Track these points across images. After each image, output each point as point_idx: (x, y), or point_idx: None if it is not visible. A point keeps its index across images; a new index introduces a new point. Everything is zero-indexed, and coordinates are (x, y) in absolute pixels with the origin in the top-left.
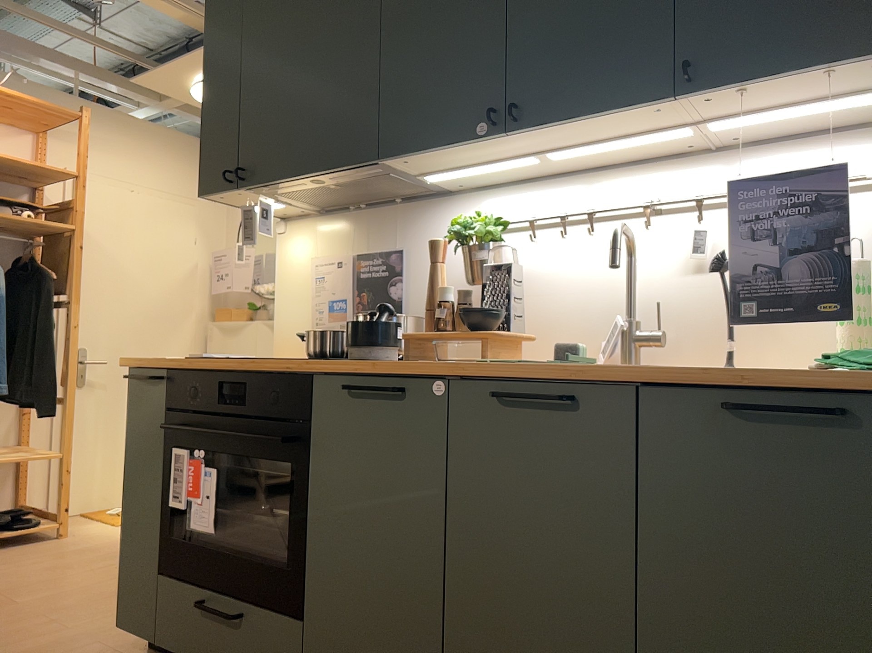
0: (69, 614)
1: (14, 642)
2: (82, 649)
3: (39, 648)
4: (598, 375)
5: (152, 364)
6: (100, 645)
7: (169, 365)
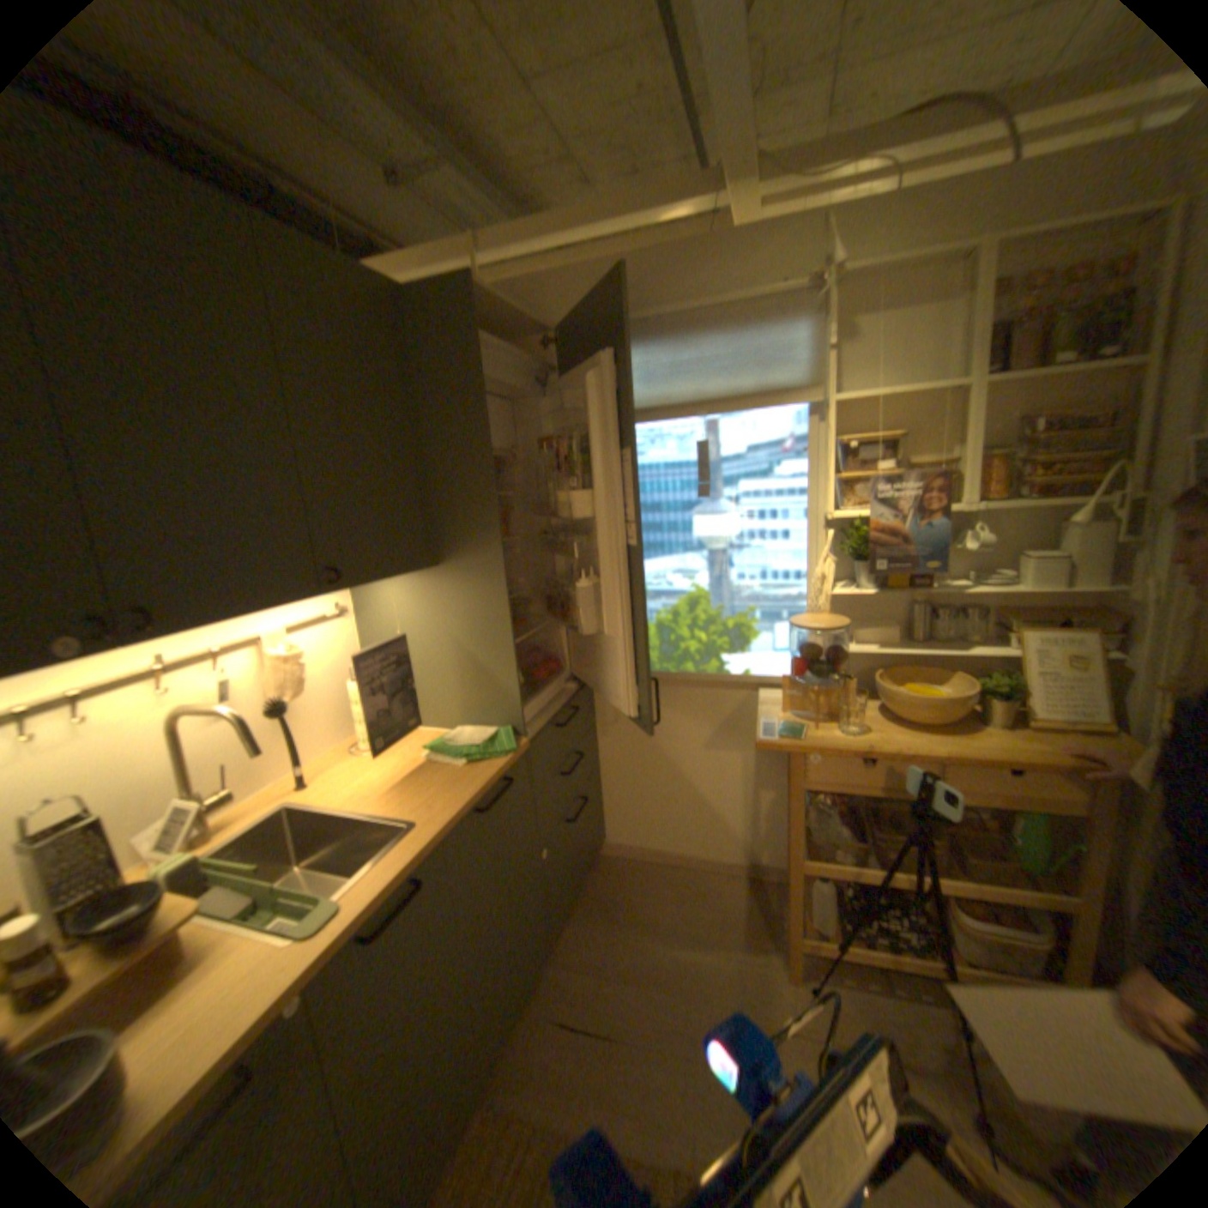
0: None
1: None
2: None
3: None
4: (426, 852)
5: None
6: None
7: None
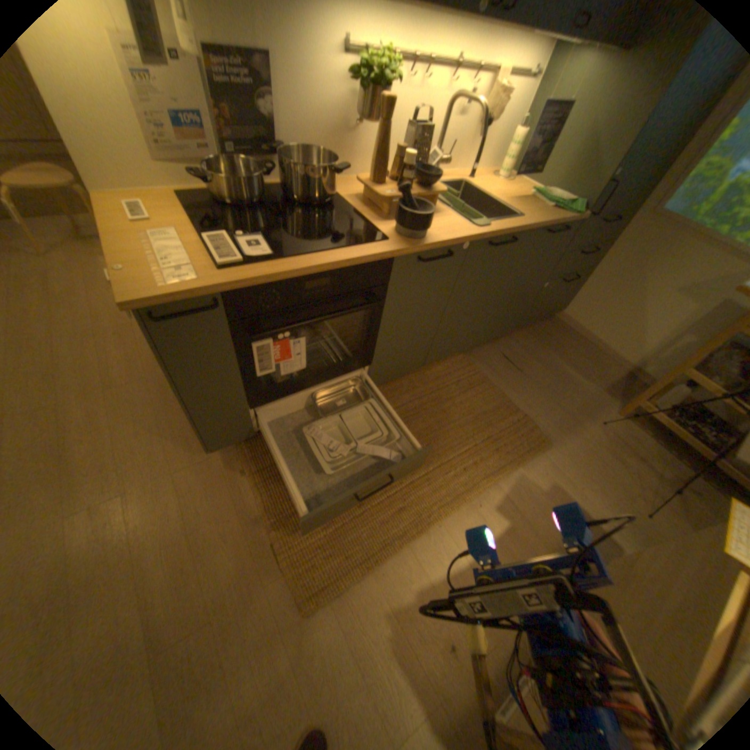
0: (79, 497)
1: (117, 535)
2: (176, 484)
3: (148, 514)
4: (525, 229)
5: (197, 294)
6: (176, 473)
7: (218, 286)
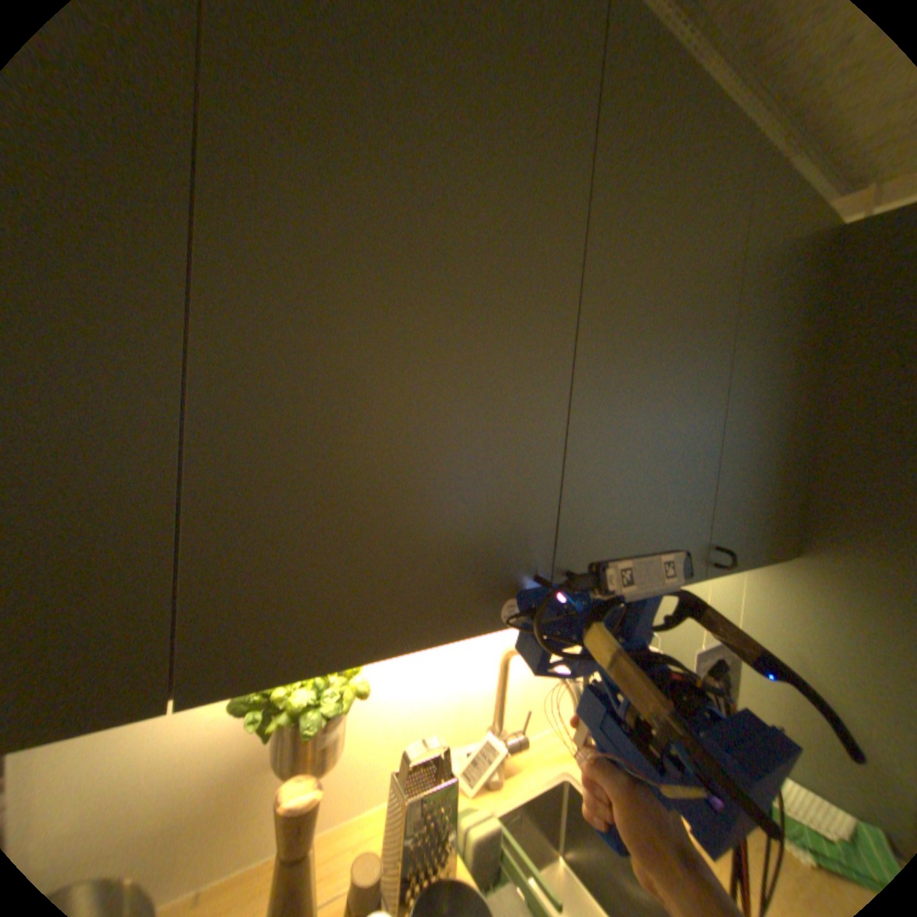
0: None
1: None
2: None
3: None
4: None
5: None
6: None
7: None
